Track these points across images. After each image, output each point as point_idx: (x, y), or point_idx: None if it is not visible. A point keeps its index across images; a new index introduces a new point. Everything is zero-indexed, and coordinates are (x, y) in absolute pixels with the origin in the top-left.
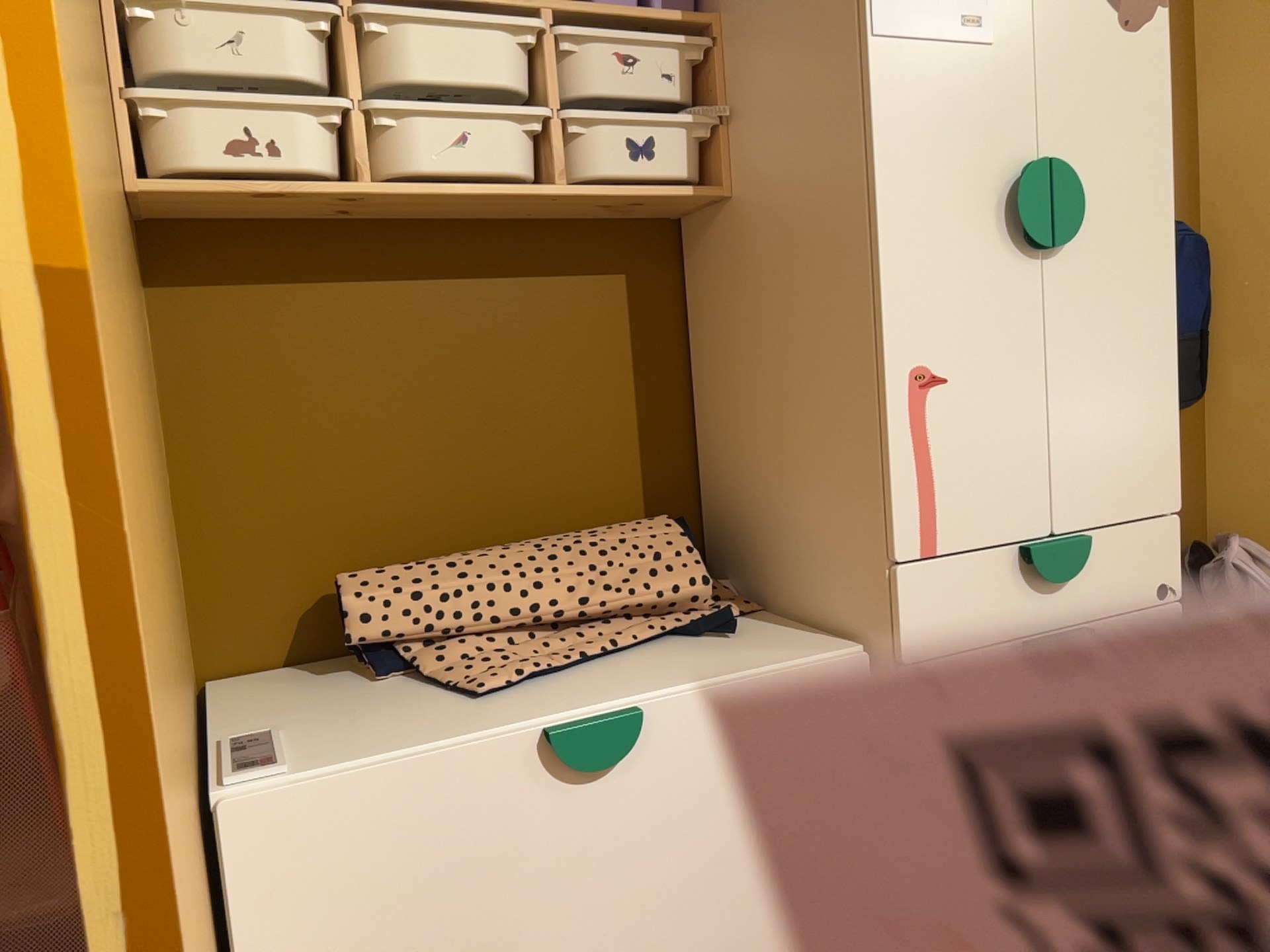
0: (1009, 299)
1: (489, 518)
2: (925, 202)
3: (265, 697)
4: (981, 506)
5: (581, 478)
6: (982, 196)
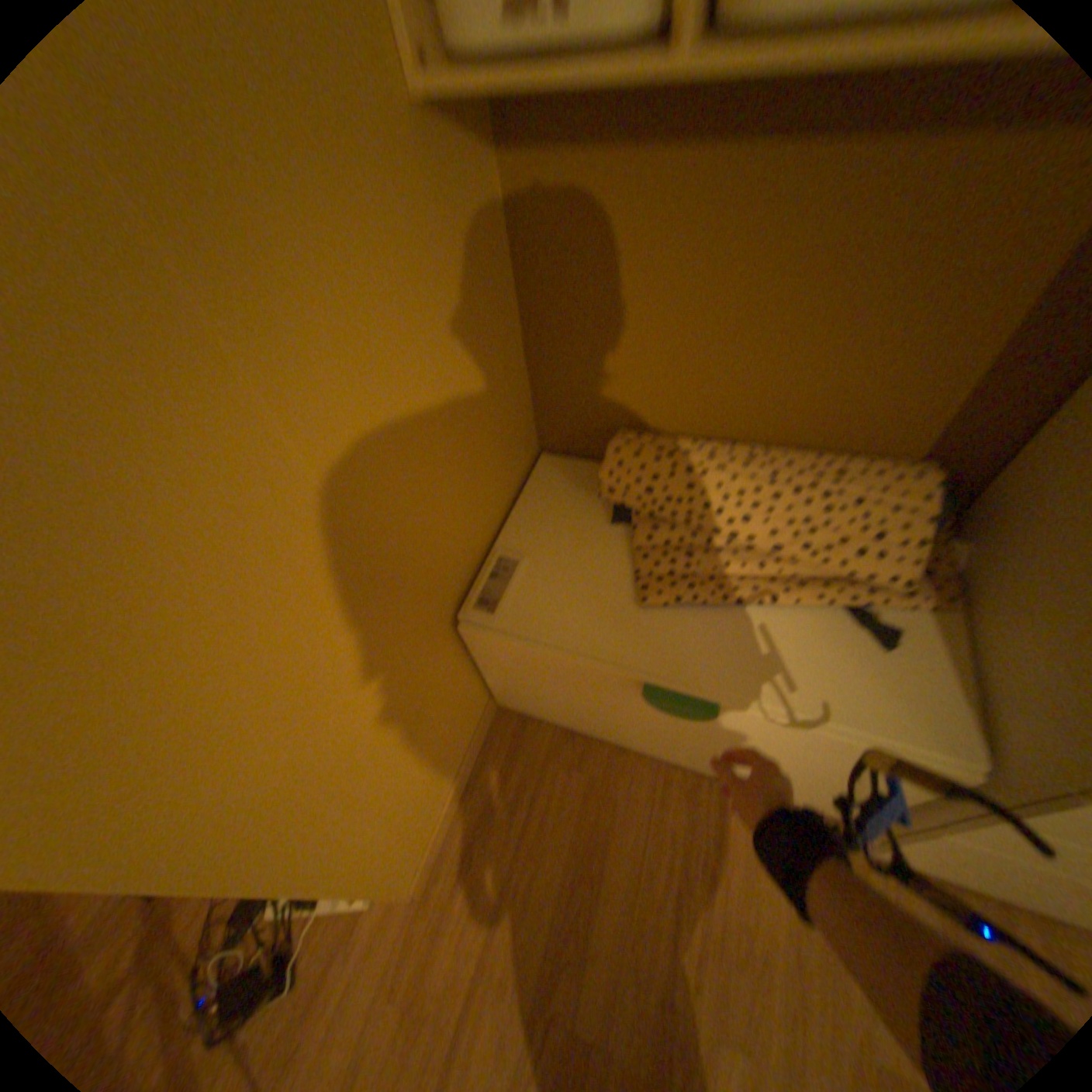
0: None
1: (759, 409)
2: None
3: (549, 497)
4: None
5: (873, 399)
6: None
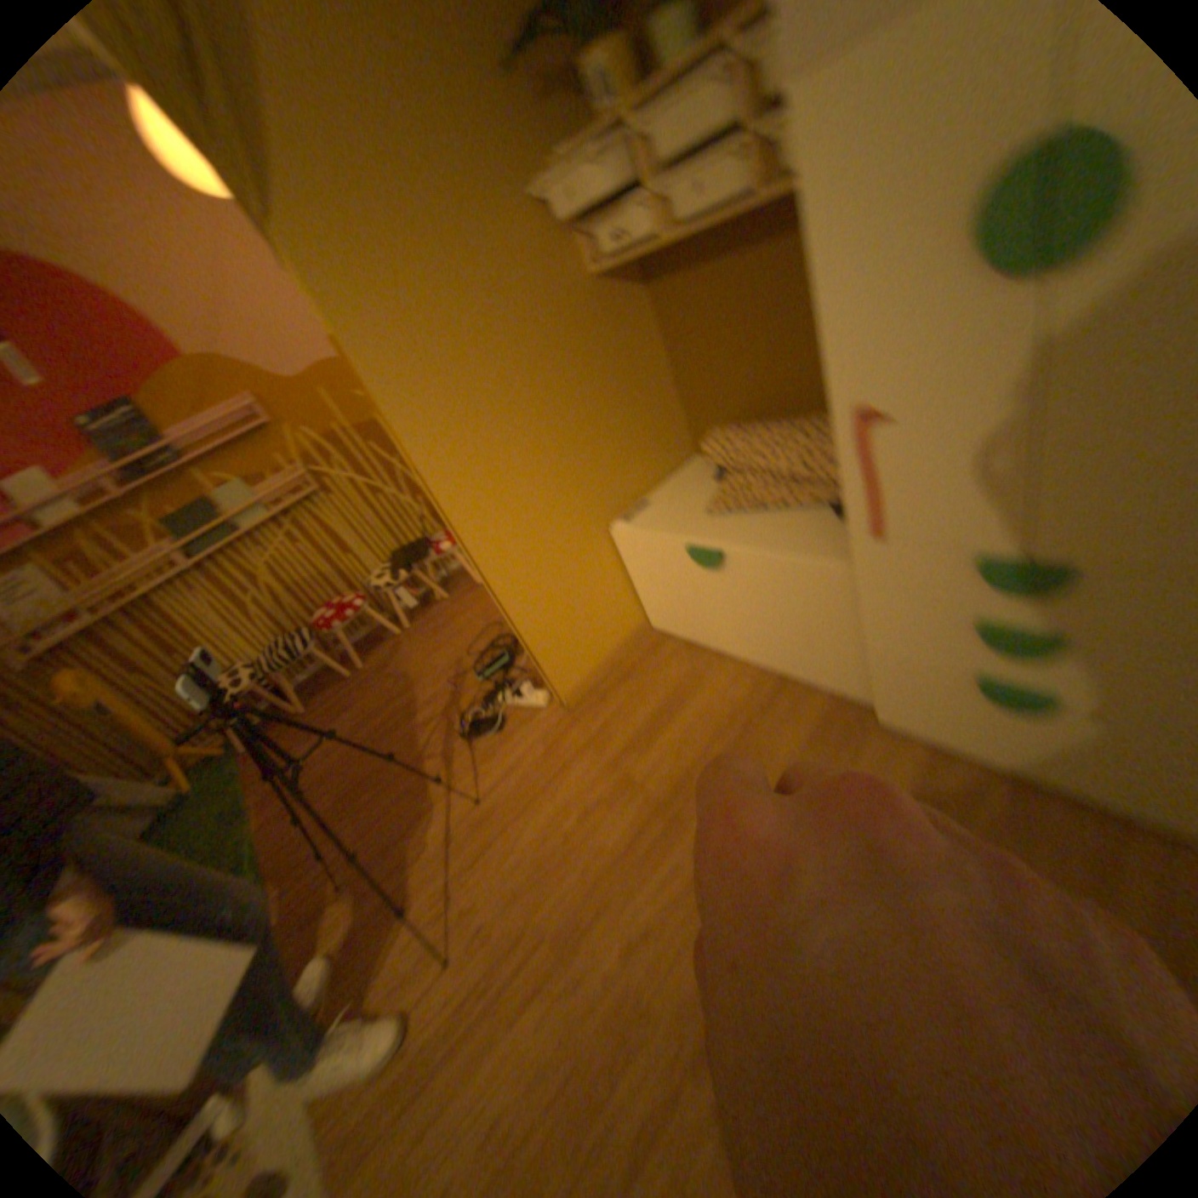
0: (974, 333)
1: (799, 392)
2: (858, 248)
3: (685, 472)
4: (927, 513)
5: None
6: (938, 218)
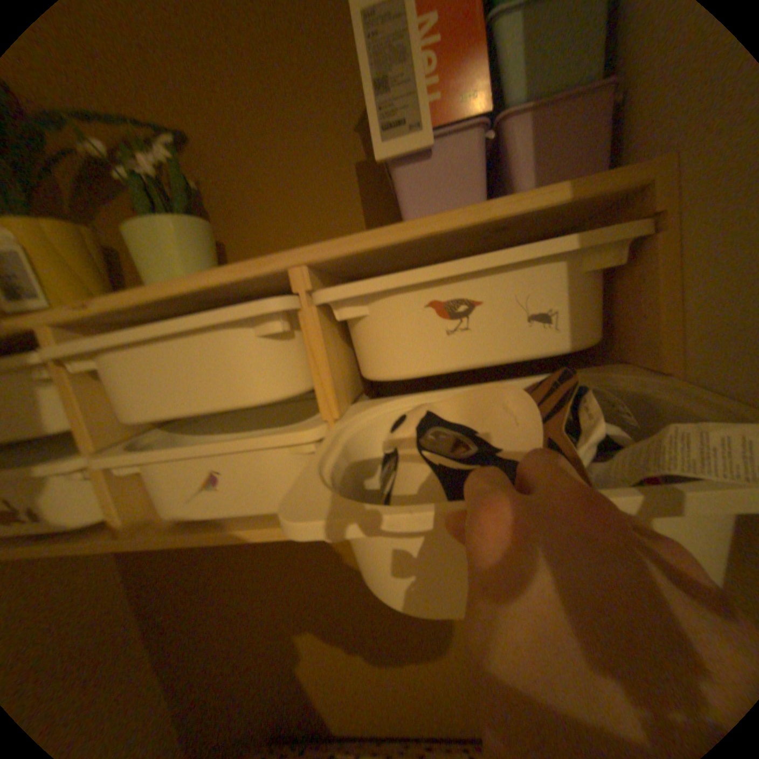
0: None
1: (374, 703)
2: None
3: None
4: None
5: (462, 685)
6: None
